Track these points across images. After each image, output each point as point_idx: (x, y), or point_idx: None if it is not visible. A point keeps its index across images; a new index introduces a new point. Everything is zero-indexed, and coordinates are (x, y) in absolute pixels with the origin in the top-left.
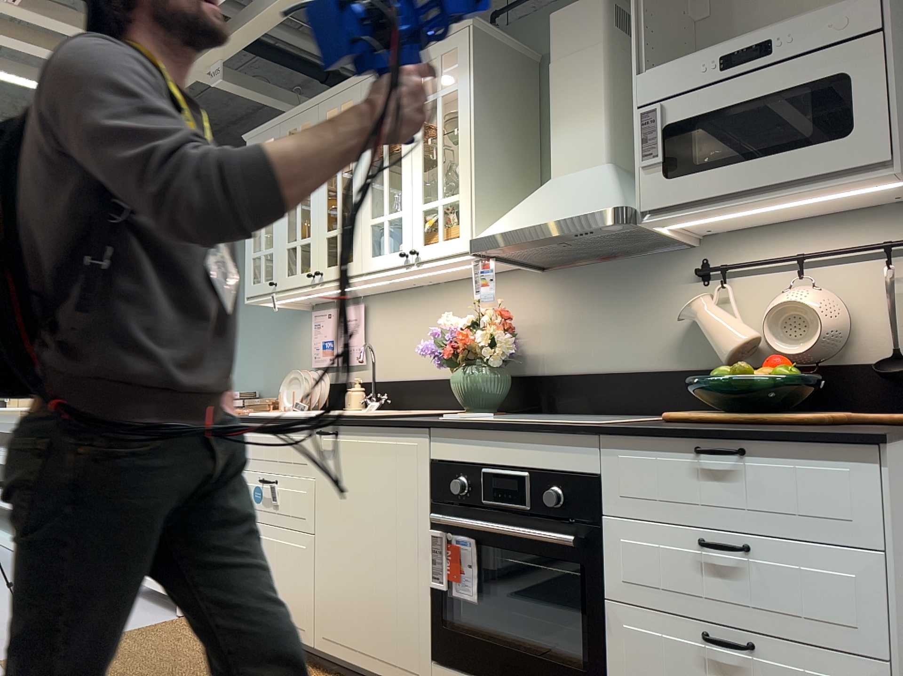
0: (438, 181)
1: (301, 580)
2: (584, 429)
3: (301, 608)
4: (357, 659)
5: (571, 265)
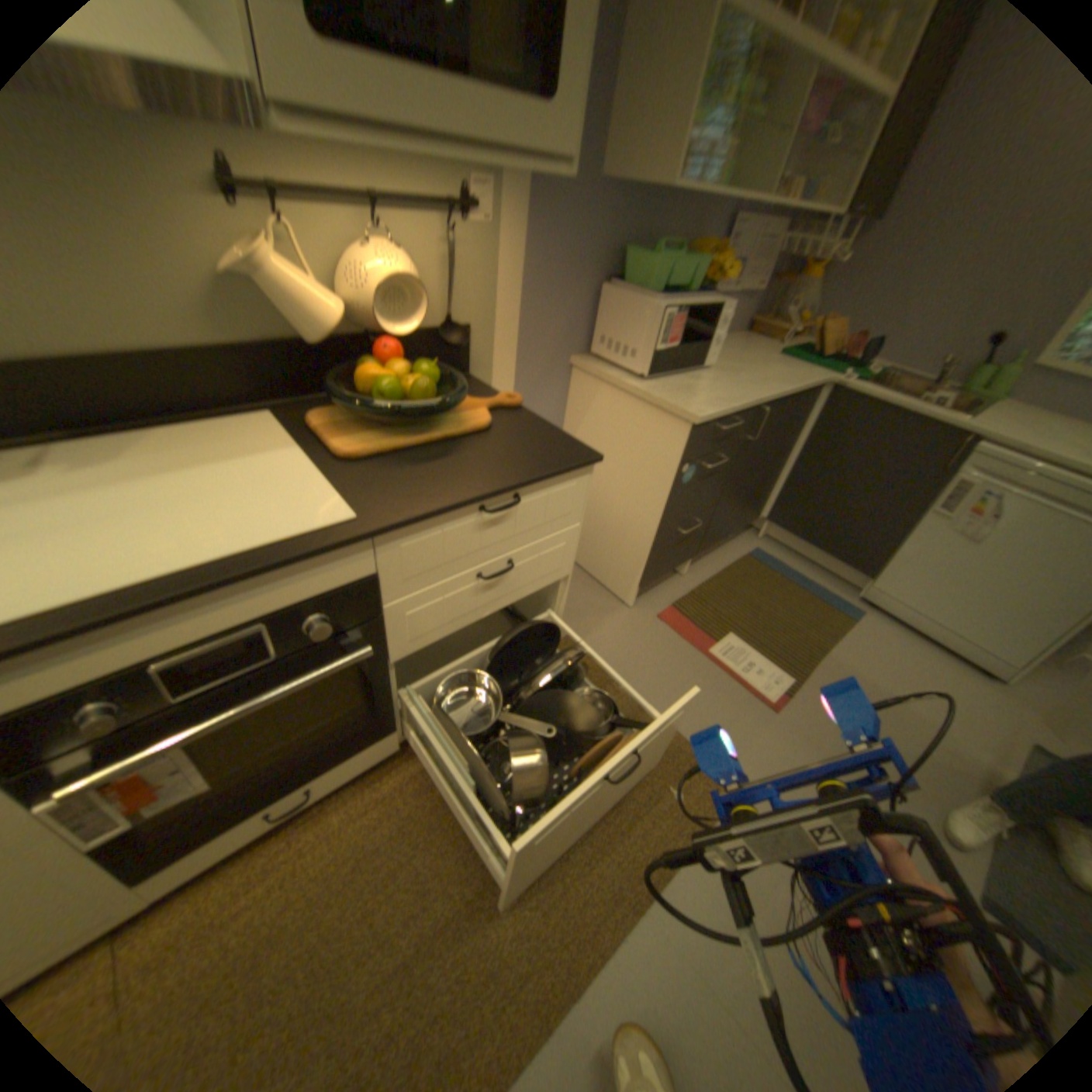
0: None
1: None
2: (356, 537)
3: None
4: None
5: None
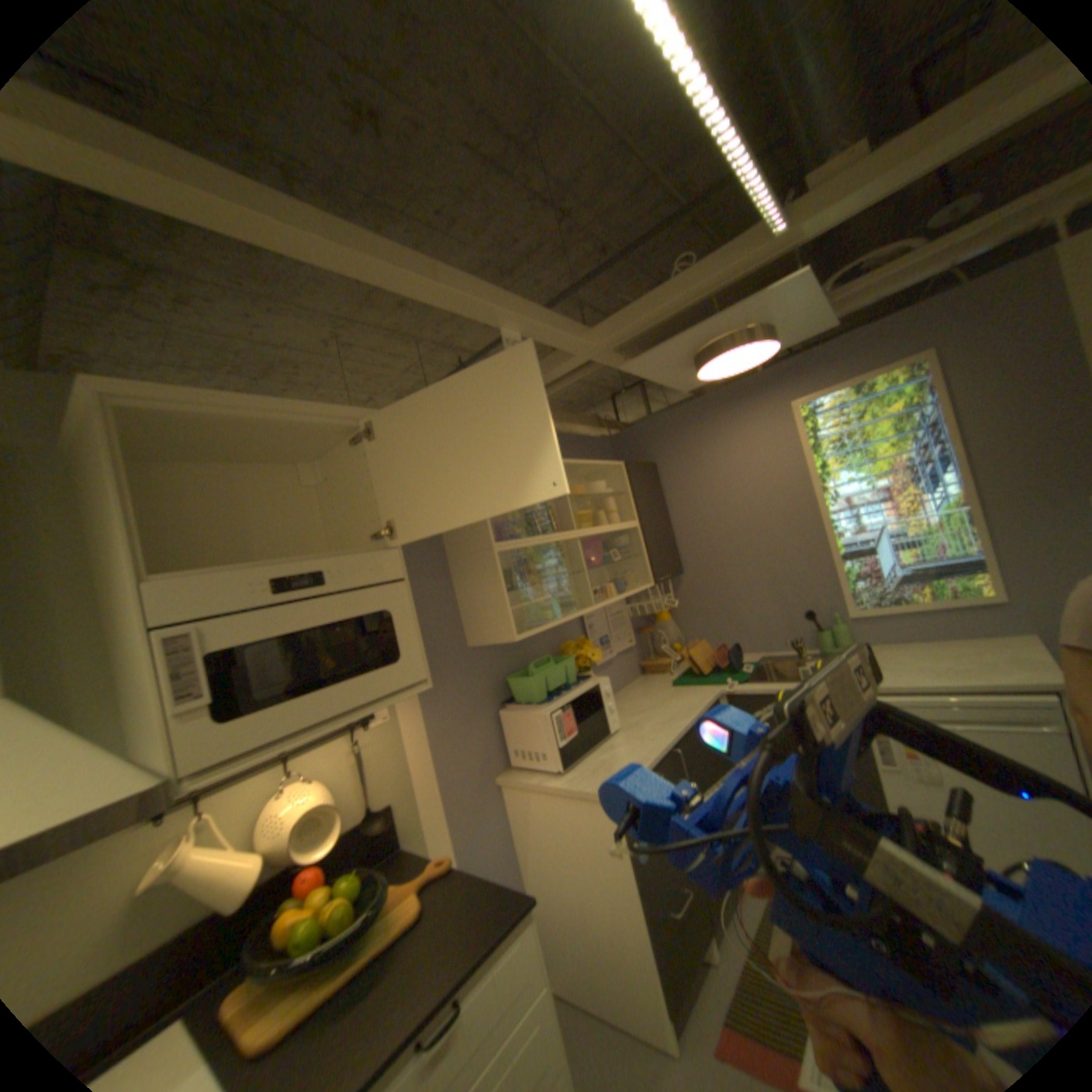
0: None
1: None
2: None
3: None
4: None
5: None
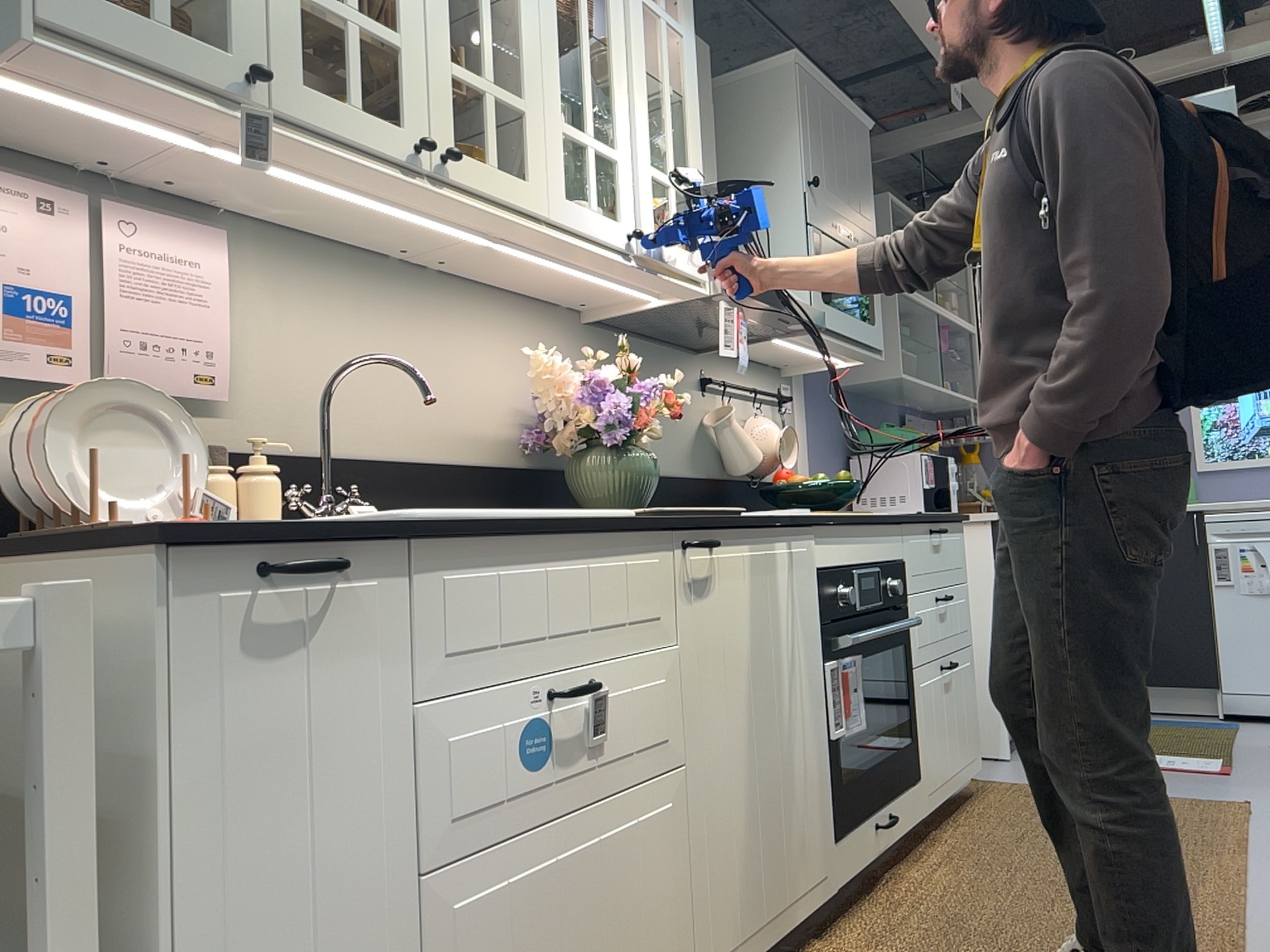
0: (668, 151)
1: (668, 884)
2: (905, 518)
3: (671, 948)
4: (764, 939)
5: (619, 330)
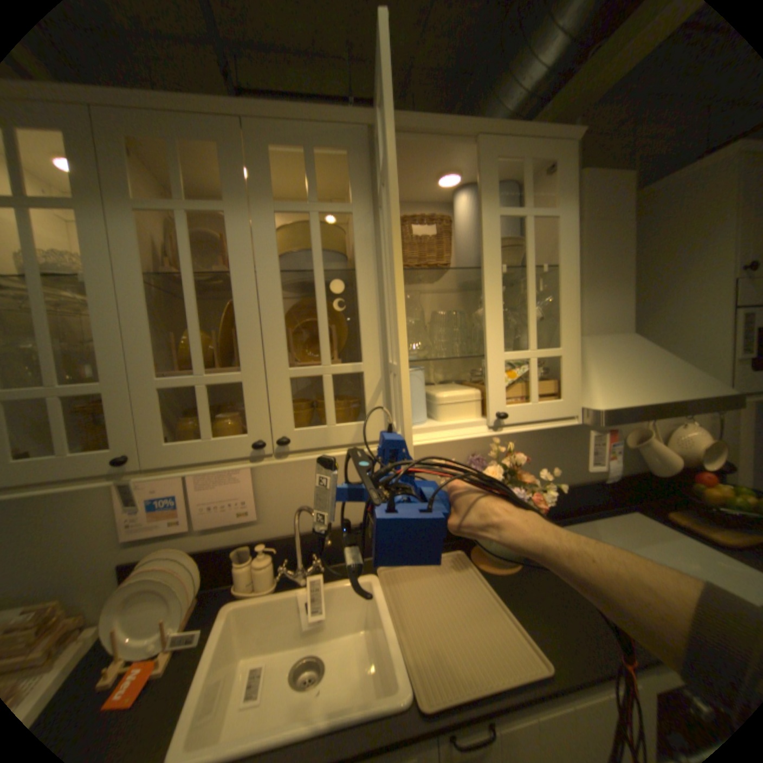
0: (532, 328)
1: None
2: None
3: None
4: None
5: None
